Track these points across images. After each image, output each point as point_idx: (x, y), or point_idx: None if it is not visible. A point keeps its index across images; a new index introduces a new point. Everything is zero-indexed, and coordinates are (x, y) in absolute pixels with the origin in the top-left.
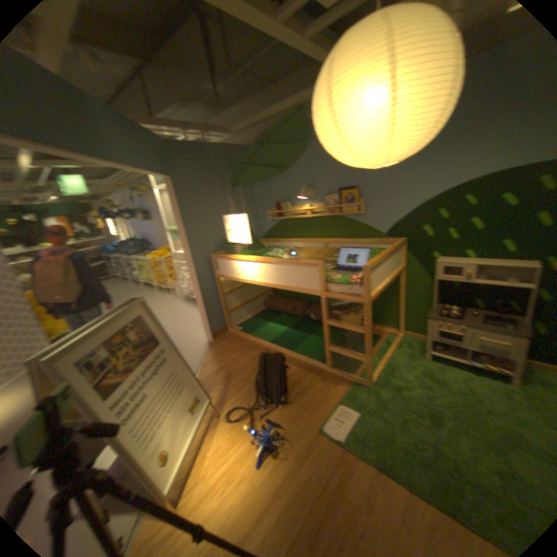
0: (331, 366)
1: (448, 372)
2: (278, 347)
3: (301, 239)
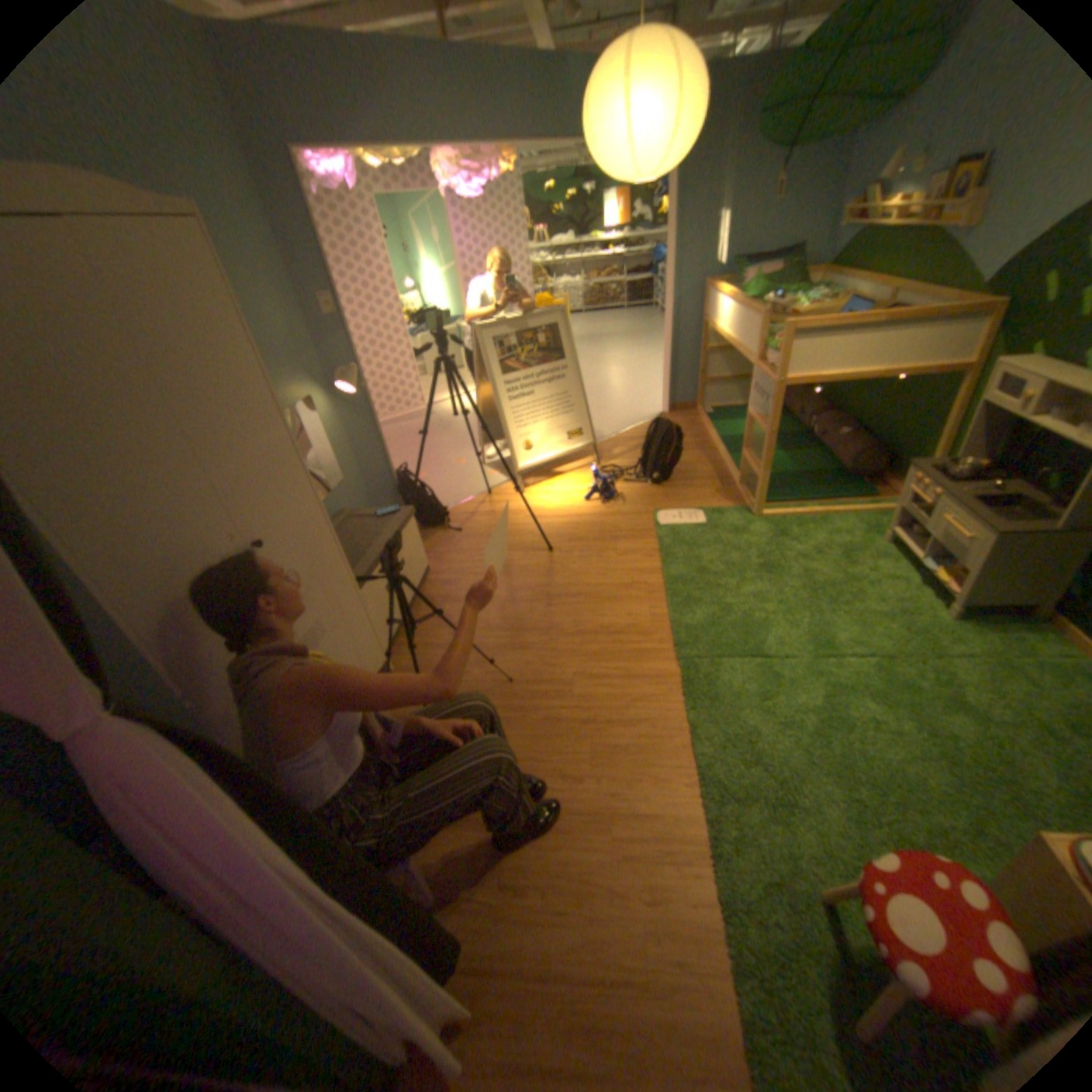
0: (742, 482)
1: (887, 561)
2: (719, 445)
3: (871, 276)
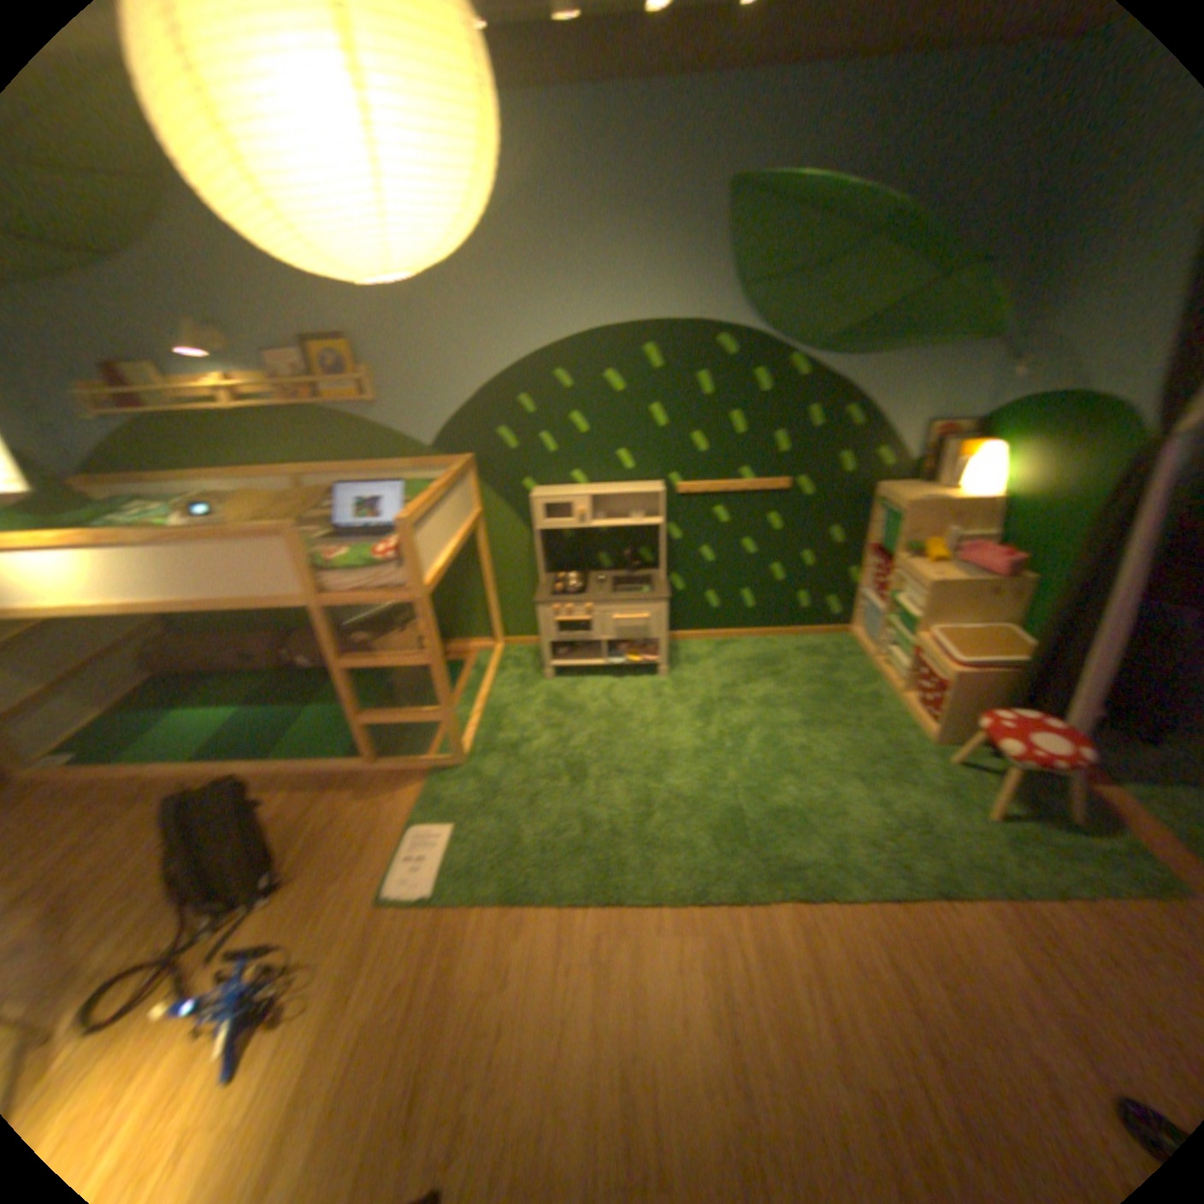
0: (369, 757)
1: (578, 687)
2: (213, 767)
3: (211, 471)
